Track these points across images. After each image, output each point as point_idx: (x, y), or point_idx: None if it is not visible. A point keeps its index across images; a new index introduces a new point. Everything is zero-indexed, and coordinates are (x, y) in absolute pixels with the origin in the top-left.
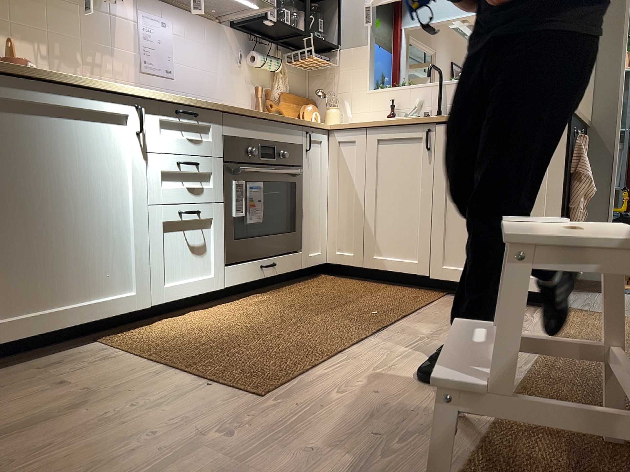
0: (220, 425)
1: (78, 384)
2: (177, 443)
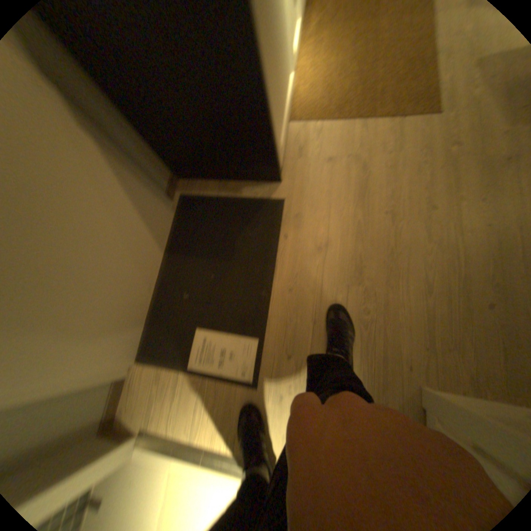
0: (451, 139)
1: (338, 155)
2: (442, 159)
